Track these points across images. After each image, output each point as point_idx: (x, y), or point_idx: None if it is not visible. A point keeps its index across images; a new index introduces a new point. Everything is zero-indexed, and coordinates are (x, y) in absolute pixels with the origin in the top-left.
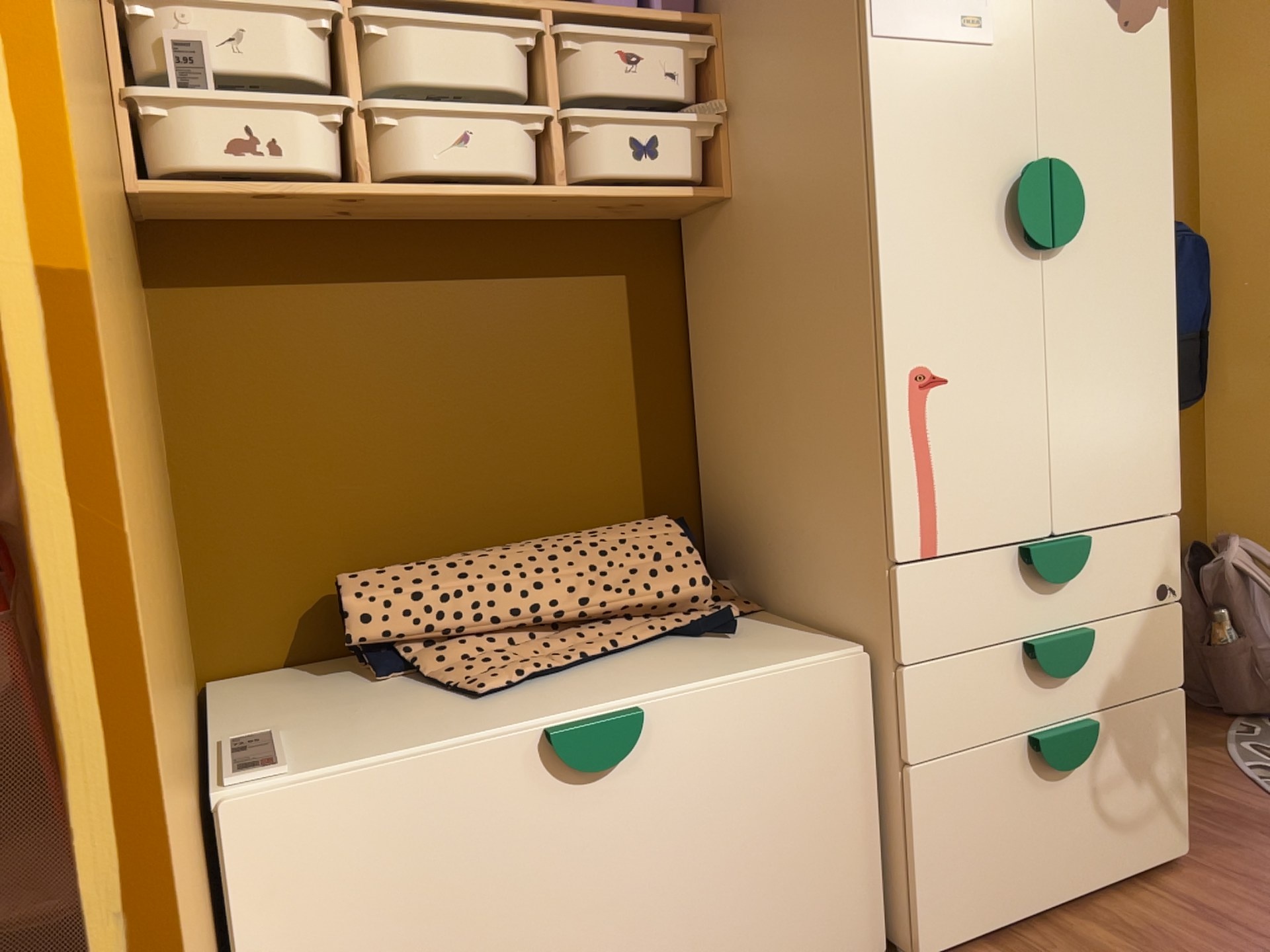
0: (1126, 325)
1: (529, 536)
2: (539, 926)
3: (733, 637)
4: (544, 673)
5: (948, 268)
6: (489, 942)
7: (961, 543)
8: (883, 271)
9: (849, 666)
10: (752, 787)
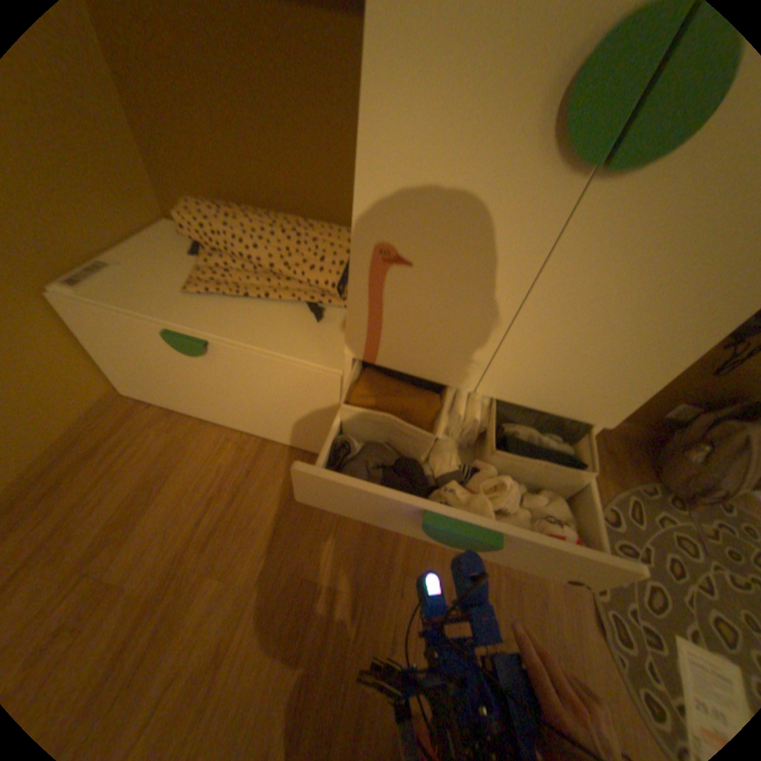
0: (670, 284)
1: (297, 208)
2: (183, 381)
3: (318, 320)
4: (221, 292)
5: (443, 146)
6: (165, 376)
7: (394, 363)
8: (363, 126)
9: (325, 374)
10: (270, 389)
